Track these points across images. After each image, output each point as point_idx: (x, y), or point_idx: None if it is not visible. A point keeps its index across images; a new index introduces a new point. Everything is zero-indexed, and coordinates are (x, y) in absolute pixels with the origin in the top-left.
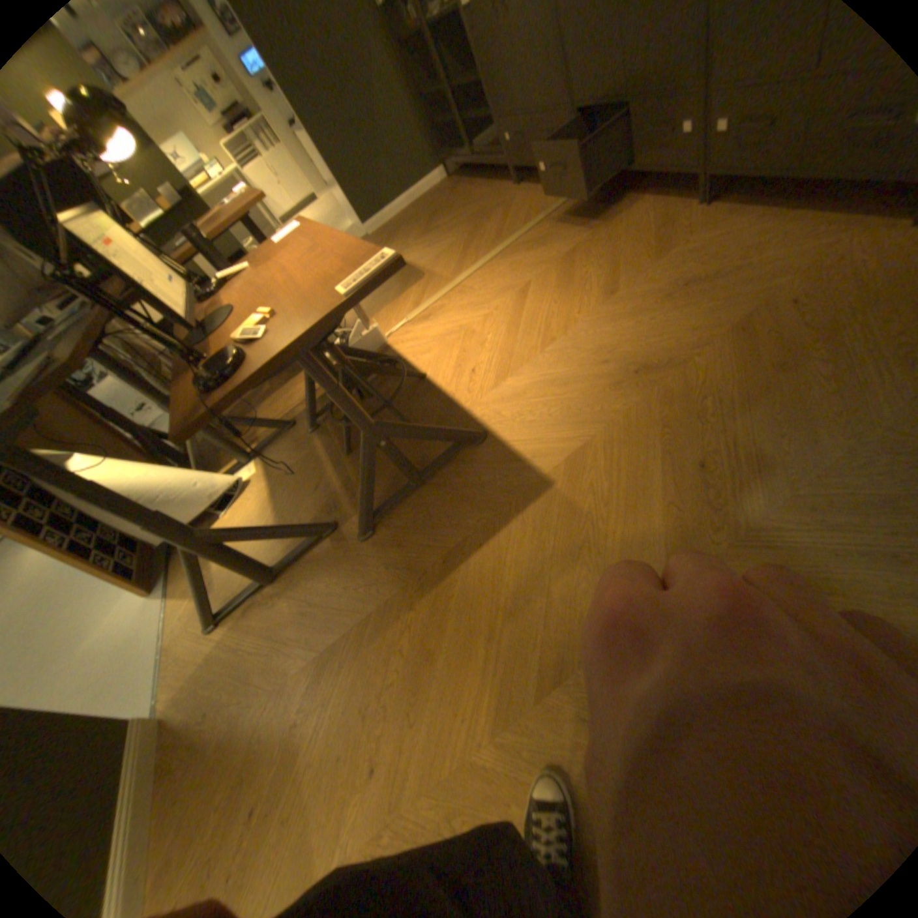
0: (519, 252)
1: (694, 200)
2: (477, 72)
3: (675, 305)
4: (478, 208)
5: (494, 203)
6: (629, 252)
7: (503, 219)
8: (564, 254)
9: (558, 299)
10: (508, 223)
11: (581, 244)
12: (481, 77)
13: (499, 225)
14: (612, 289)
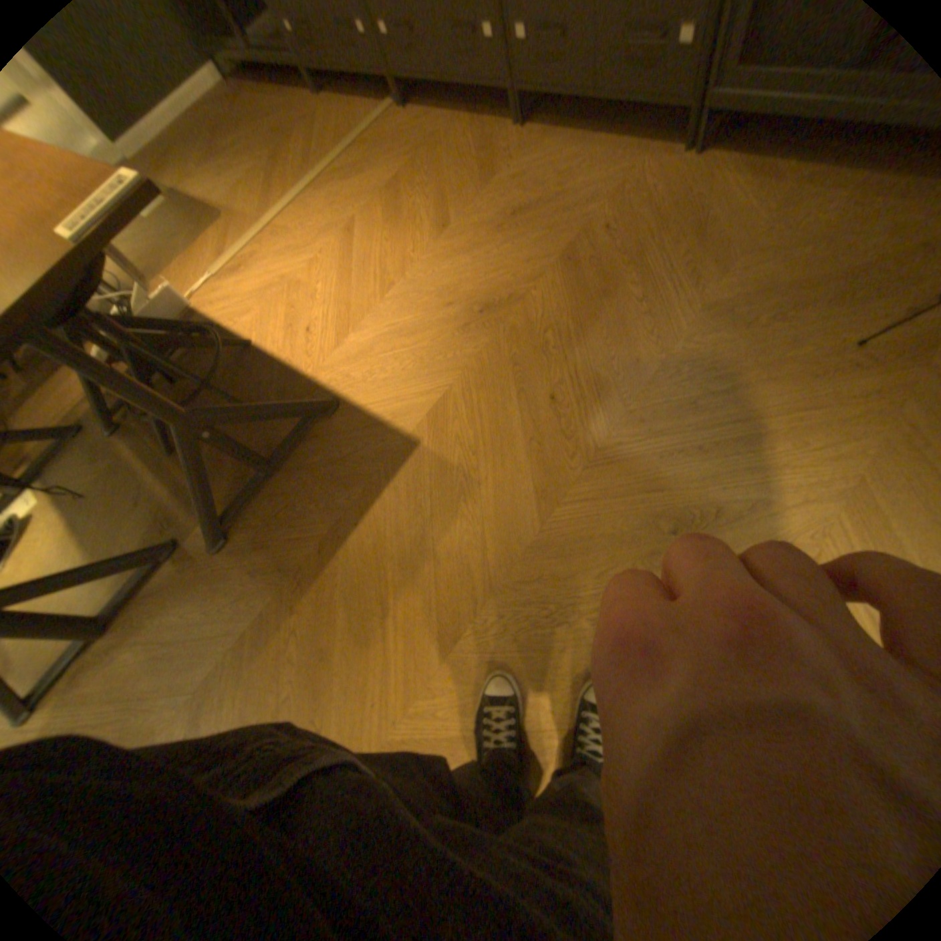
0: (334, 182)
1: (507, 121)
2: None
3: (506, 237)
4: (273, 125)
5: (291, 120)
6: (453, 179)
7: (307, 140)
8: (386, 184)
9: (389, 238)
10: (314, 145)
11: (402, 171)
12: None
13: (304, 148)
14: (443, 223)
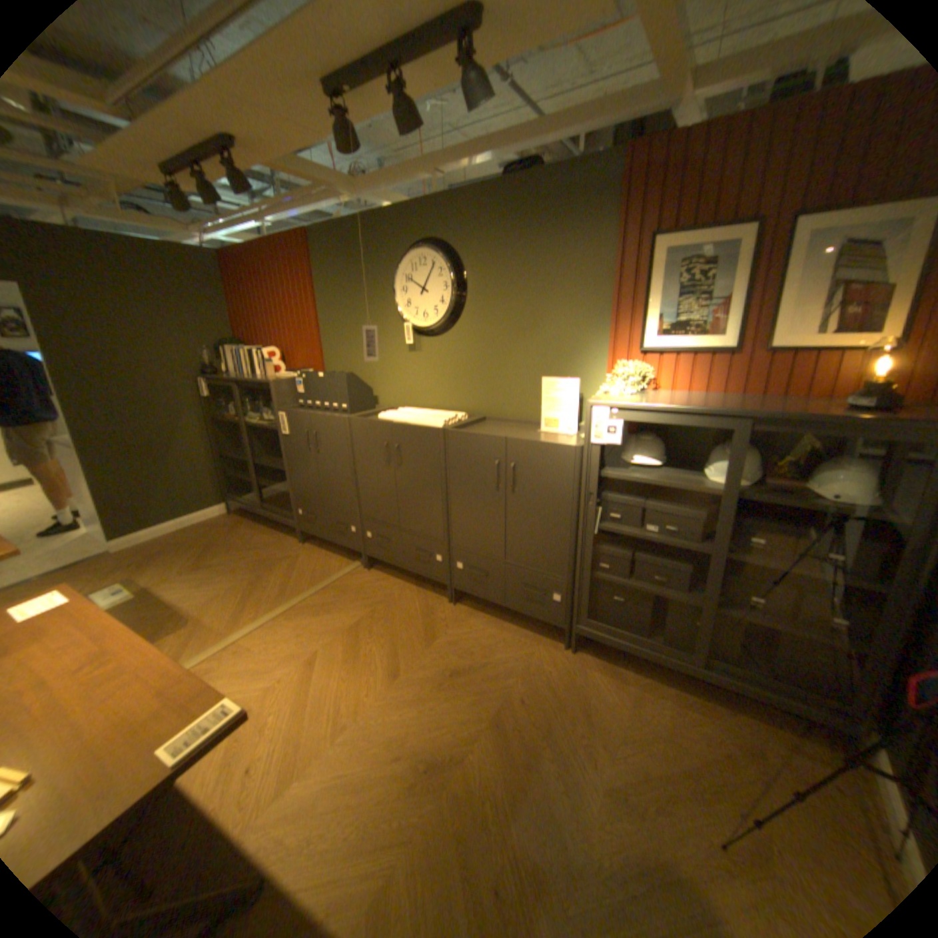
0: (304, 616)
1: (444, 599)
2: (282, 465)
3: (444, 695)
4: (261, 556)
5: (278, 556)
6: (403, 635)
7: (287, 576)
8: (348, 627)
9: (345, 678)
10: (293, 581)
11: (362, 619)
12: (286, 470)
13: (283, 581)
14: (393, 673)
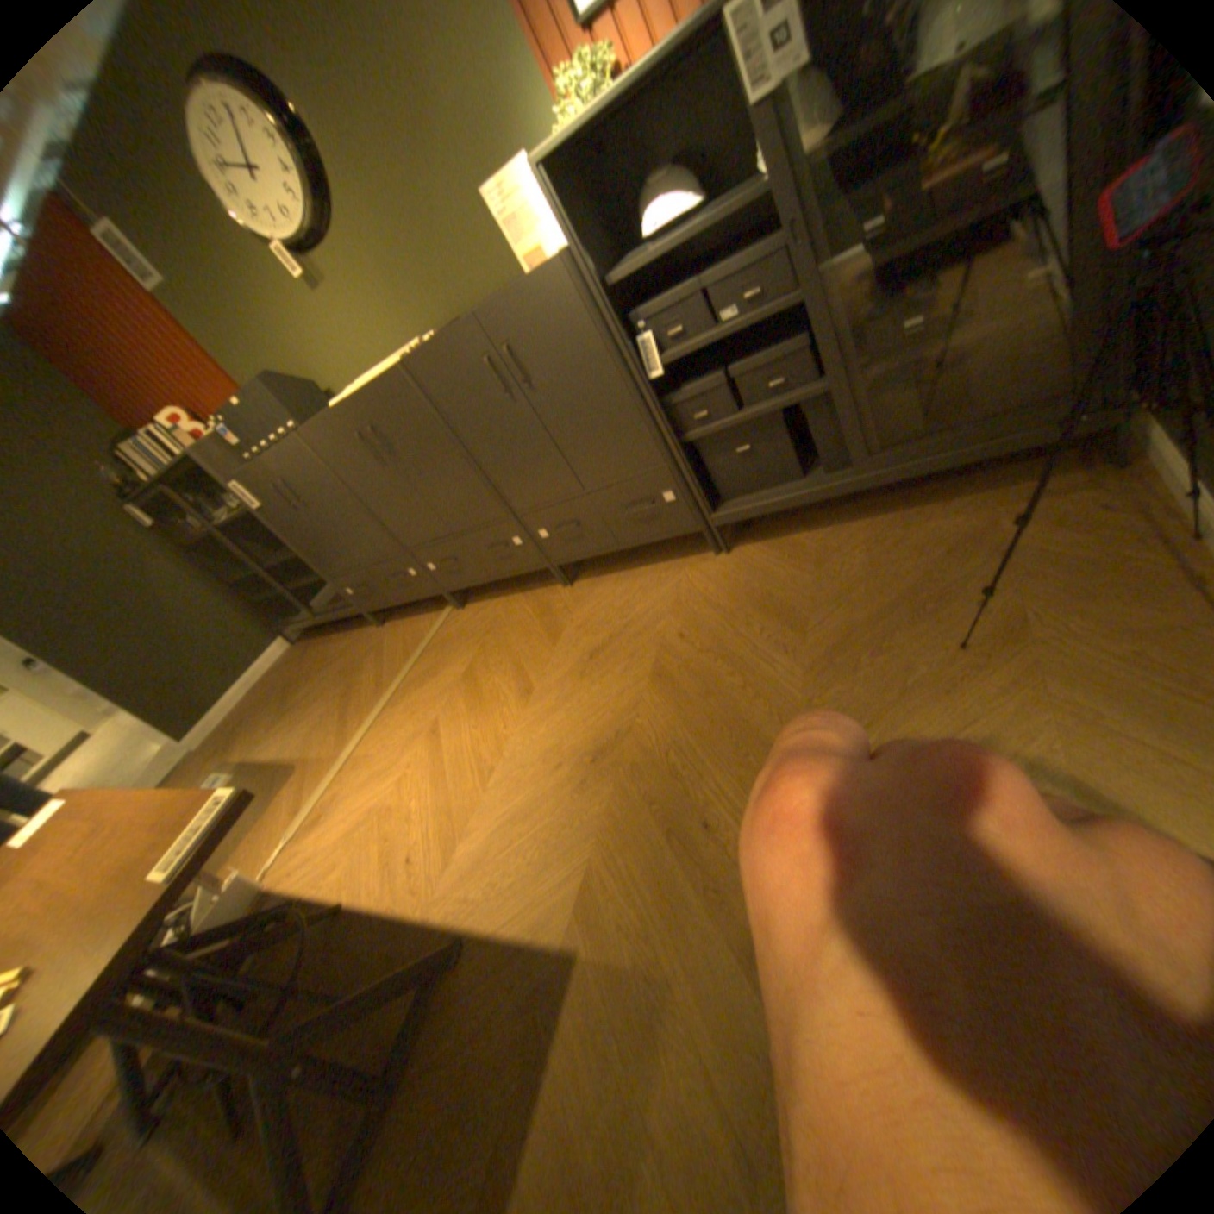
0: (412, 692)
1: (559, 586)
2: (294, 551)
3: (592, 679)
4: (345, 664)
5: (362, 654)
6: (526, 648)
7: (380, 665)
8: (463, 676)
9: (478, 724)
10: (387, 667)
11: (476, 659)
12: (301, 554)
13: (378, 673)
14: (528, 690)
